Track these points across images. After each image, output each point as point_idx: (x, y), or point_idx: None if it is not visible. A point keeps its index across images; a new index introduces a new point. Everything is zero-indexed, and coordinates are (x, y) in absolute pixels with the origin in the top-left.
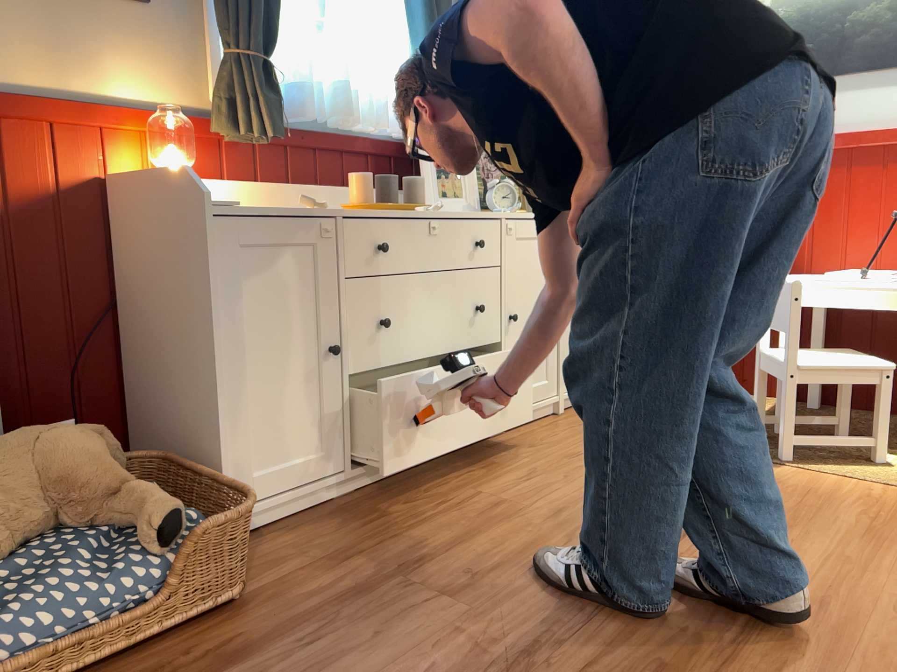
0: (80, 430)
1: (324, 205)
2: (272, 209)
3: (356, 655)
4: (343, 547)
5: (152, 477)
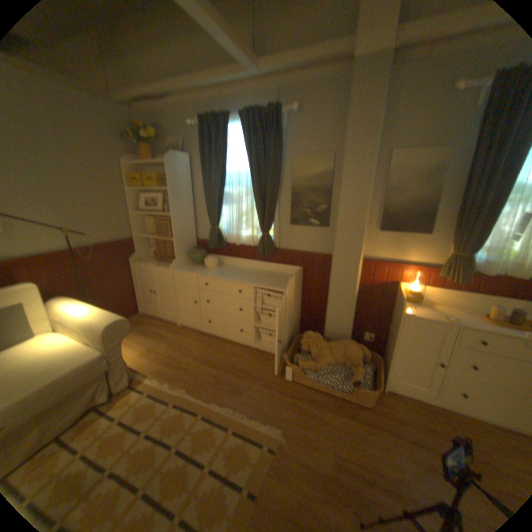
0: (359, 347)
1: (458, 321)
2: (434, 316)
3: (376, 447)
4: (411, 421)
5: (378, 363)
